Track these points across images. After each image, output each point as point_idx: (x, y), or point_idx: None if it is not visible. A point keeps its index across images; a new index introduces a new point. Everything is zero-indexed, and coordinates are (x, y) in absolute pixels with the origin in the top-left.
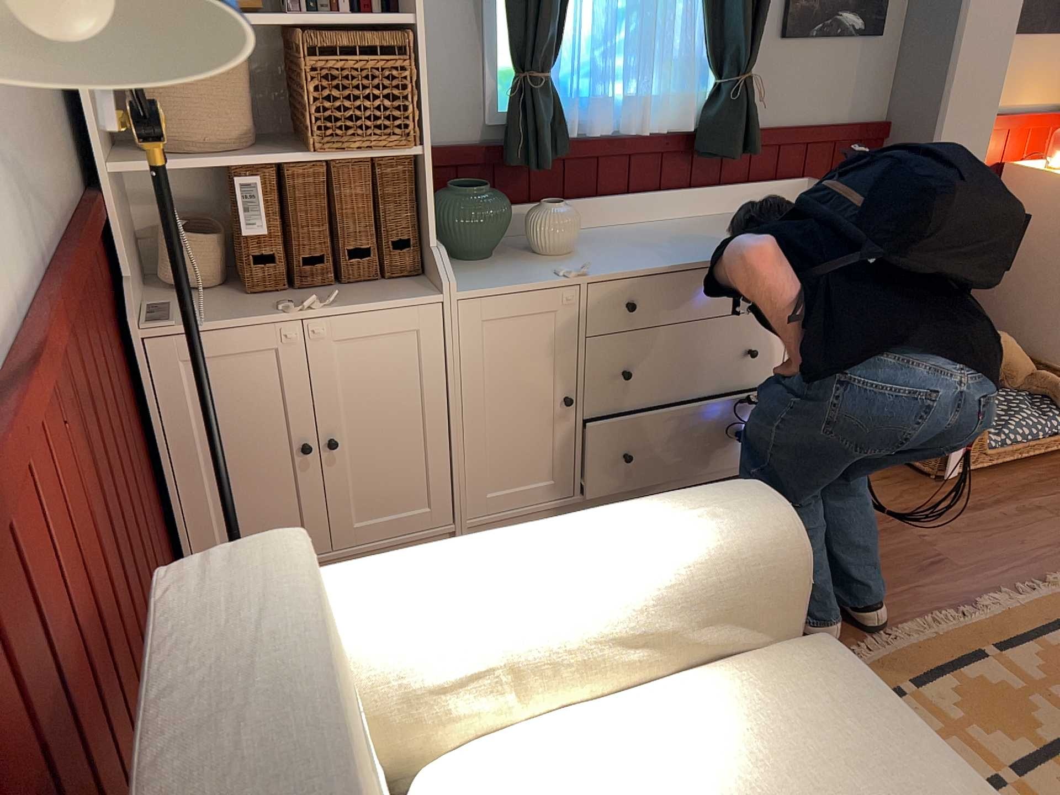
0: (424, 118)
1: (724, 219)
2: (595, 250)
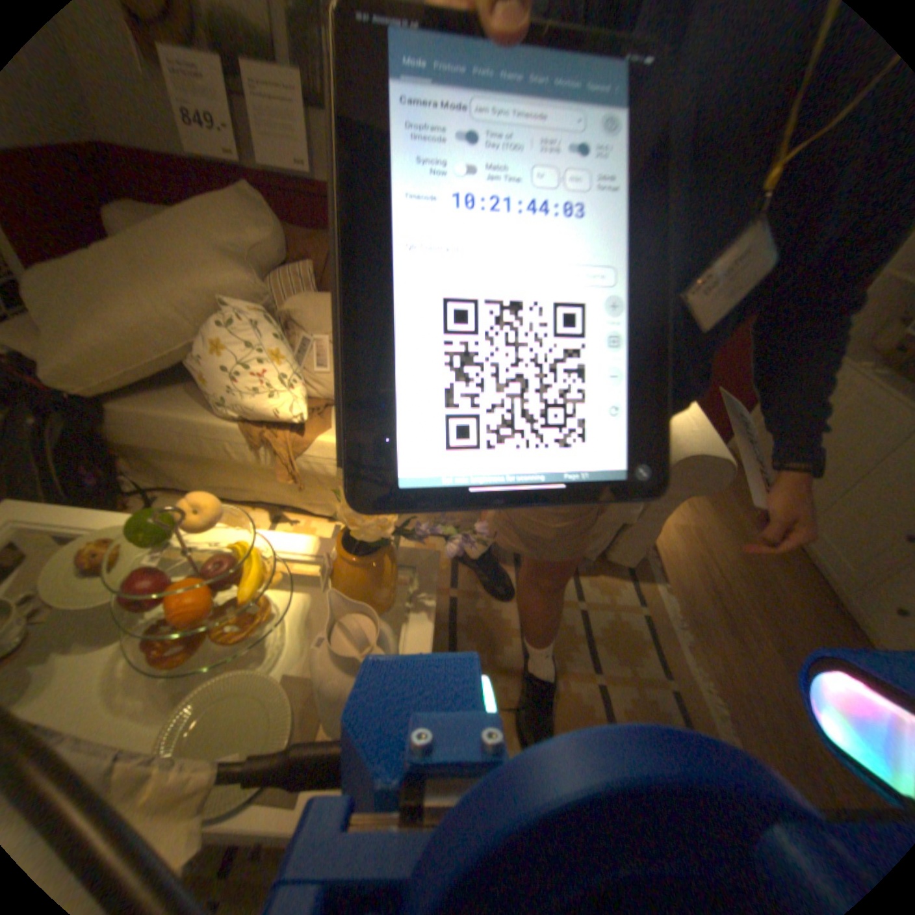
0: None
1: None
2: None
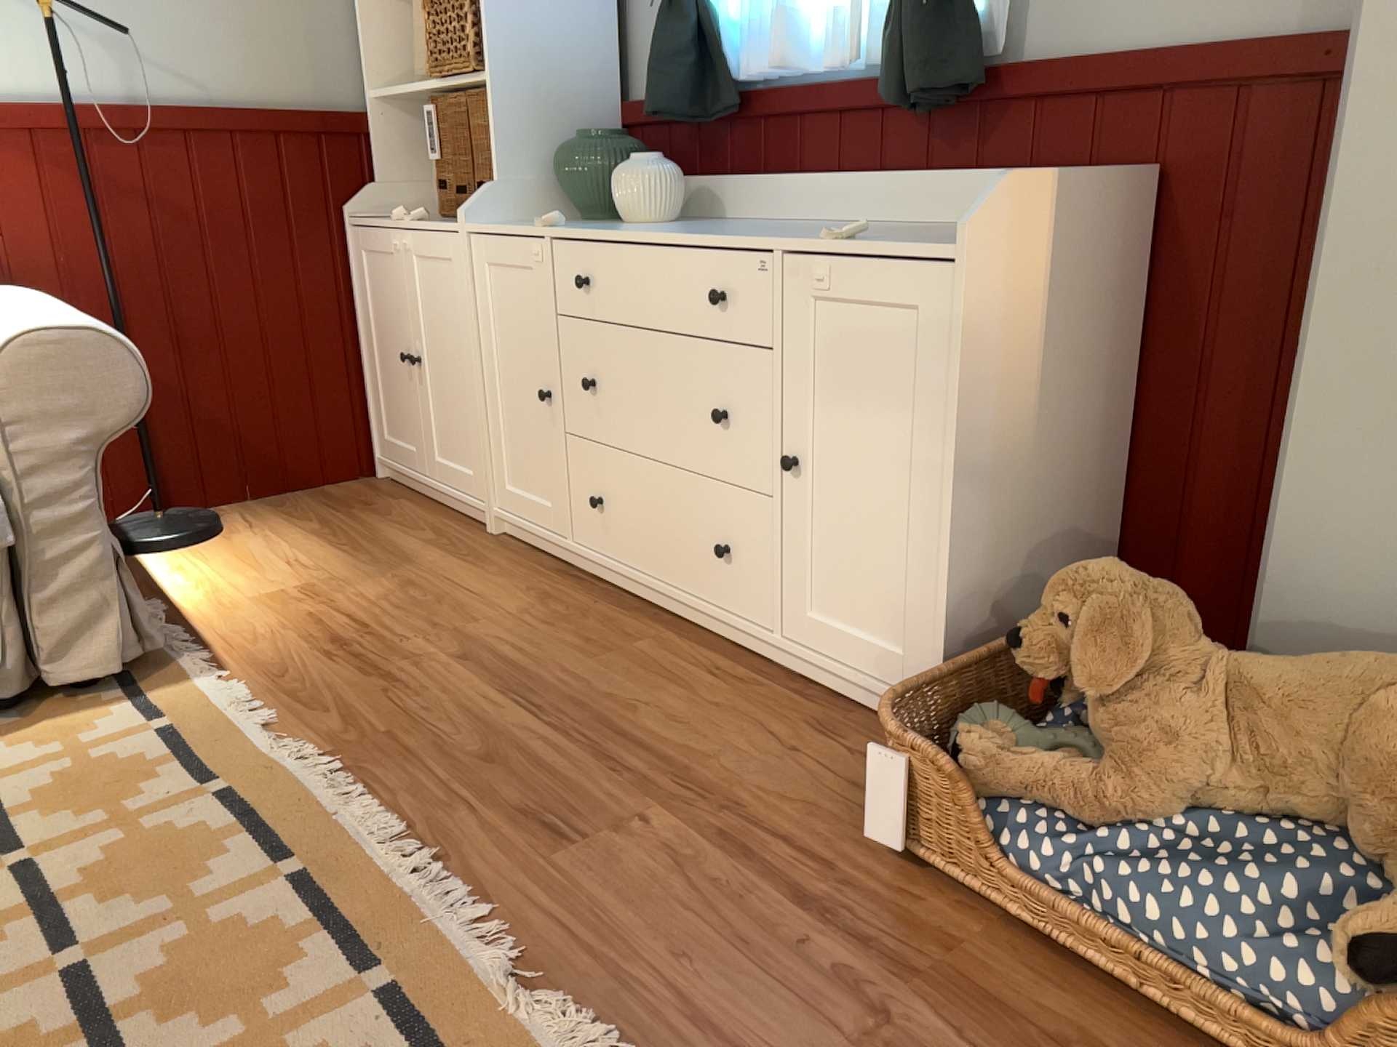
0: (487, 42)
1: (931, 228)
2: (666, 226)
